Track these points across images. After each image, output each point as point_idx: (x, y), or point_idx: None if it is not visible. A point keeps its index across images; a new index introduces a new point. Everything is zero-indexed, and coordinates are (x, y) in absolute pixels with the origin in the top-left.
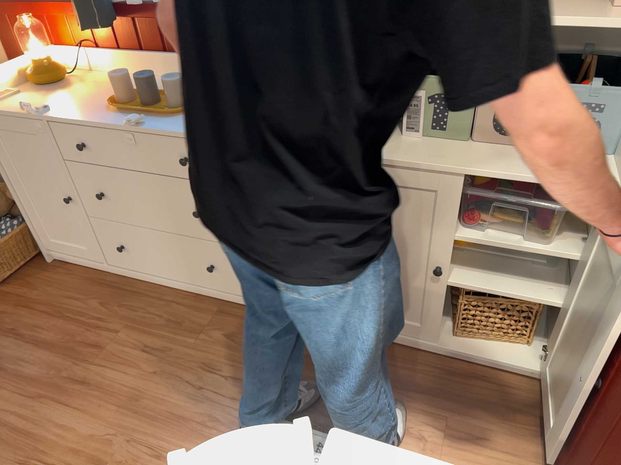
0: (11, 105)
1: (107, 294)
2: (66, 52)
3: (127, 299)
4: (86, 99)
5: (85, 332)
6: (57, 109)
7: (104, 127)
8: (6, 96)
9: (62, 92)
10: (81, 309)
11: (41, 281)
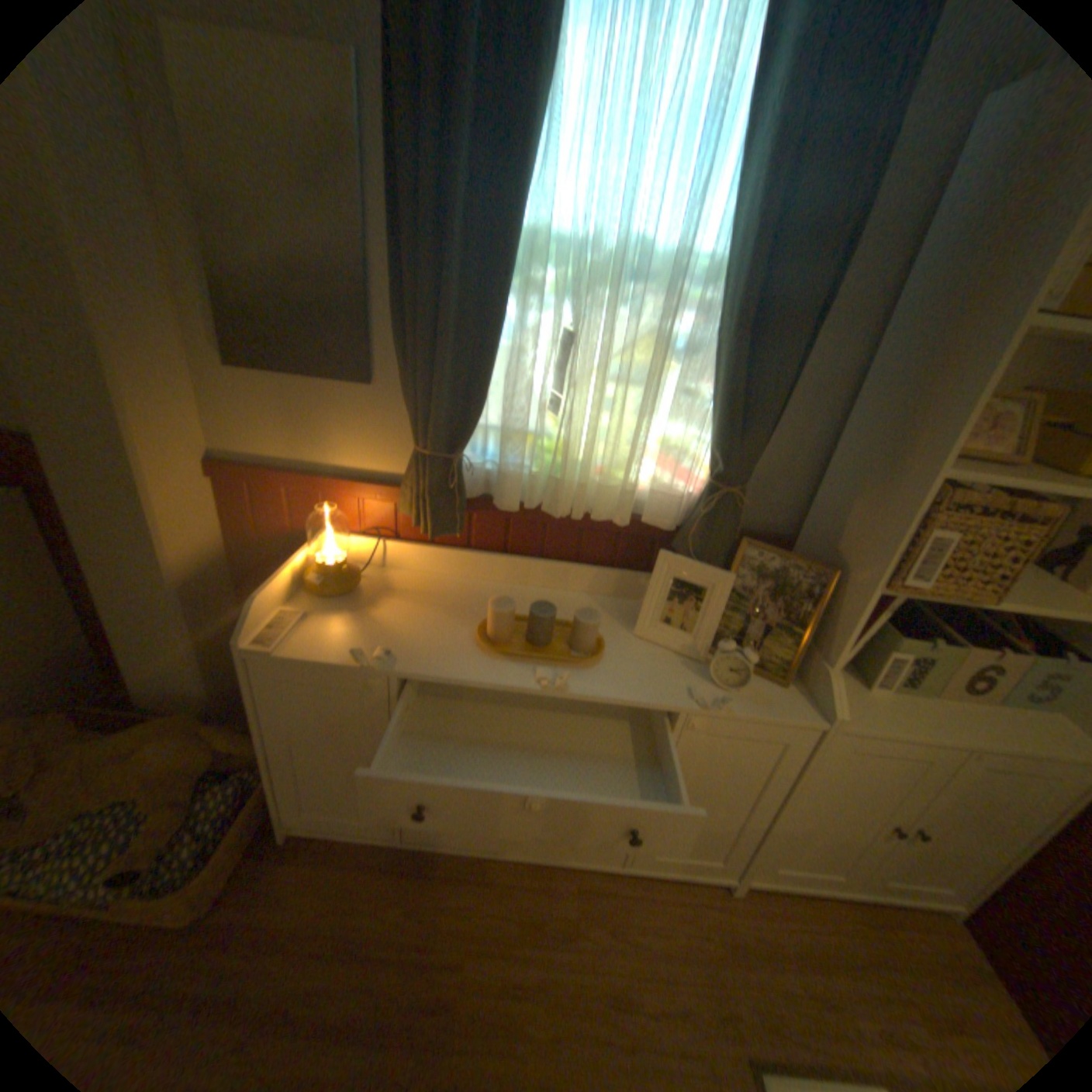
0: (314, 647)
1: (407, 895)
2: (350, 544)
3: (442, 898)
4: (429, 631)
5: (407, 987)
6: (404, 656)
7: (500, 690)
8: (292, 627)
9: (376, 614)
10: (378, 936)
11: (281, 888)
